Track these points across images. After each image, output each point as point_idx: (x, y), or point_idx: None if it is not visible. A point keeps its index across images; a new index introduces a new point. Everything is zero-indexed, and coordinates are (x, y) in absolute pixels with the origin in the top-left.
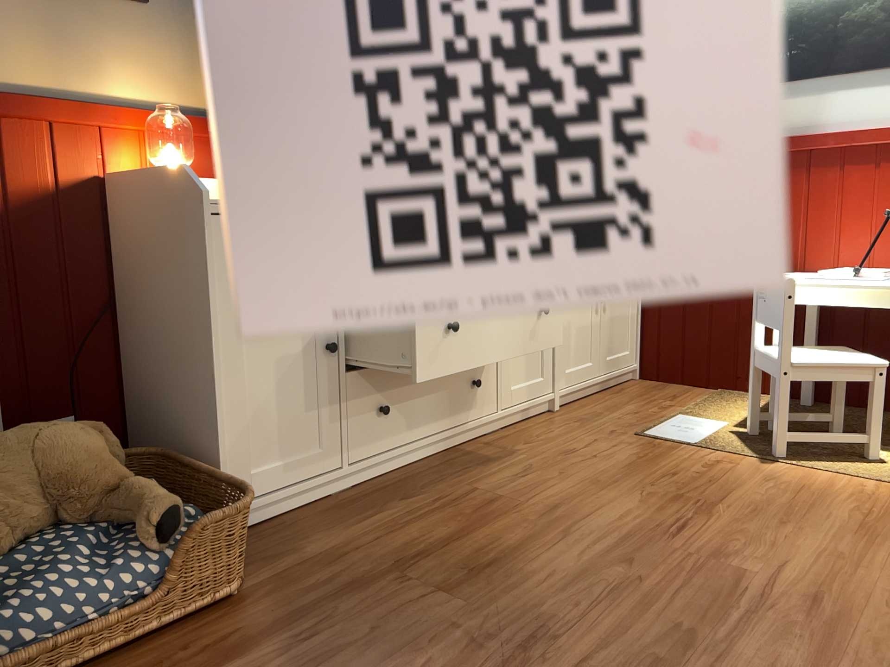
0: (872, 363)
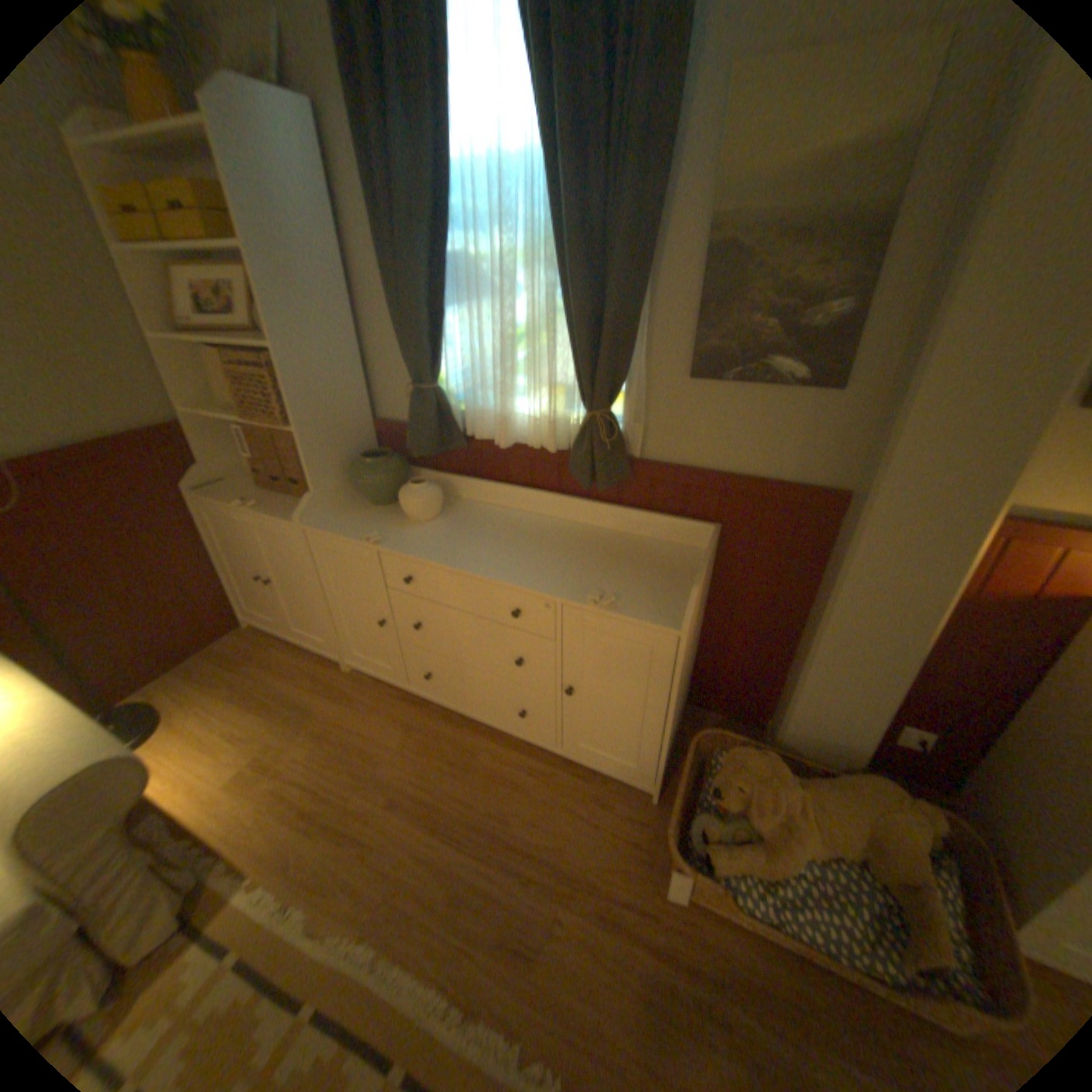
0: None
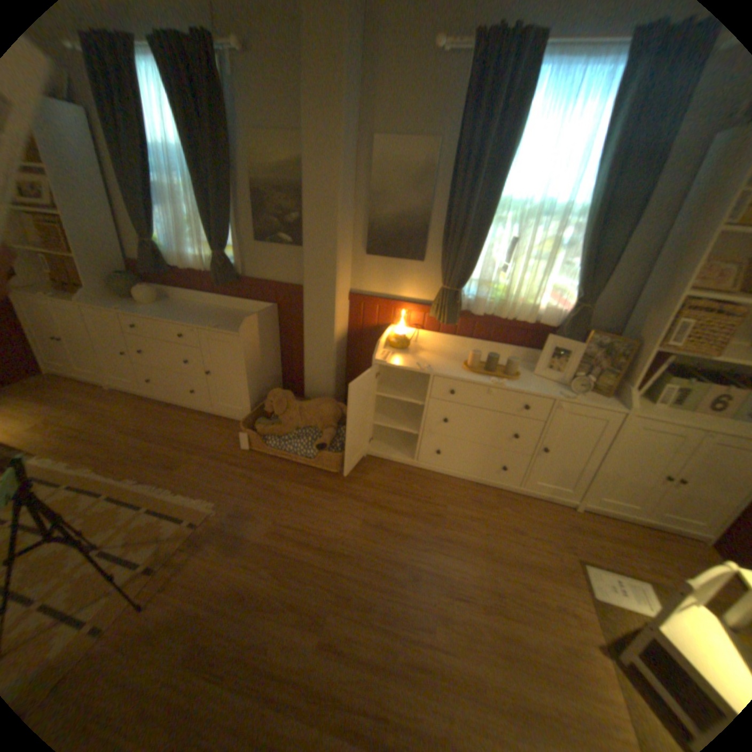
0: None
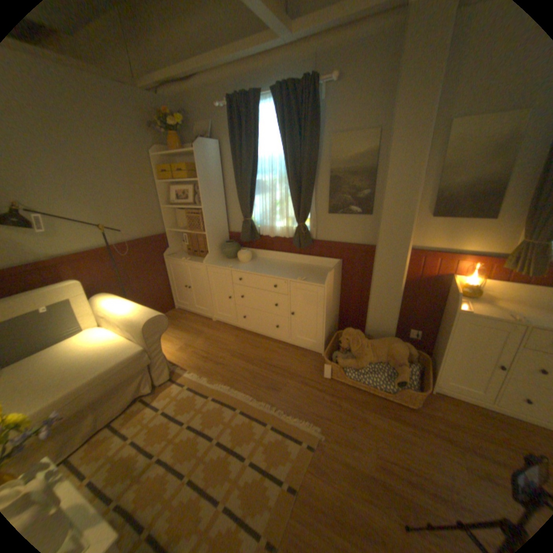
0: None
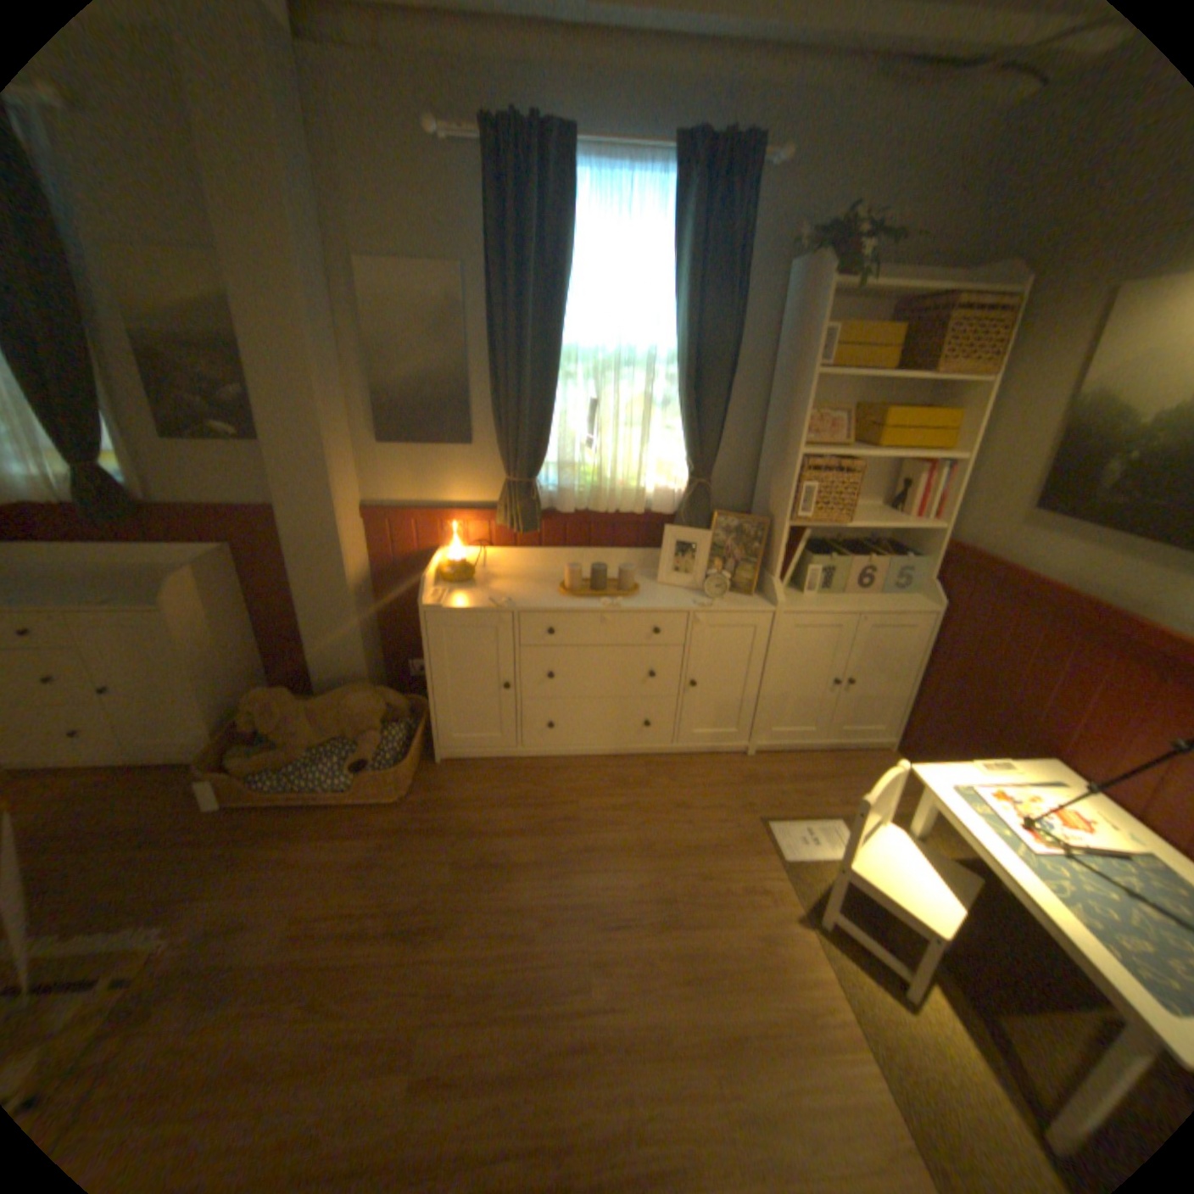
0: (936, 931)
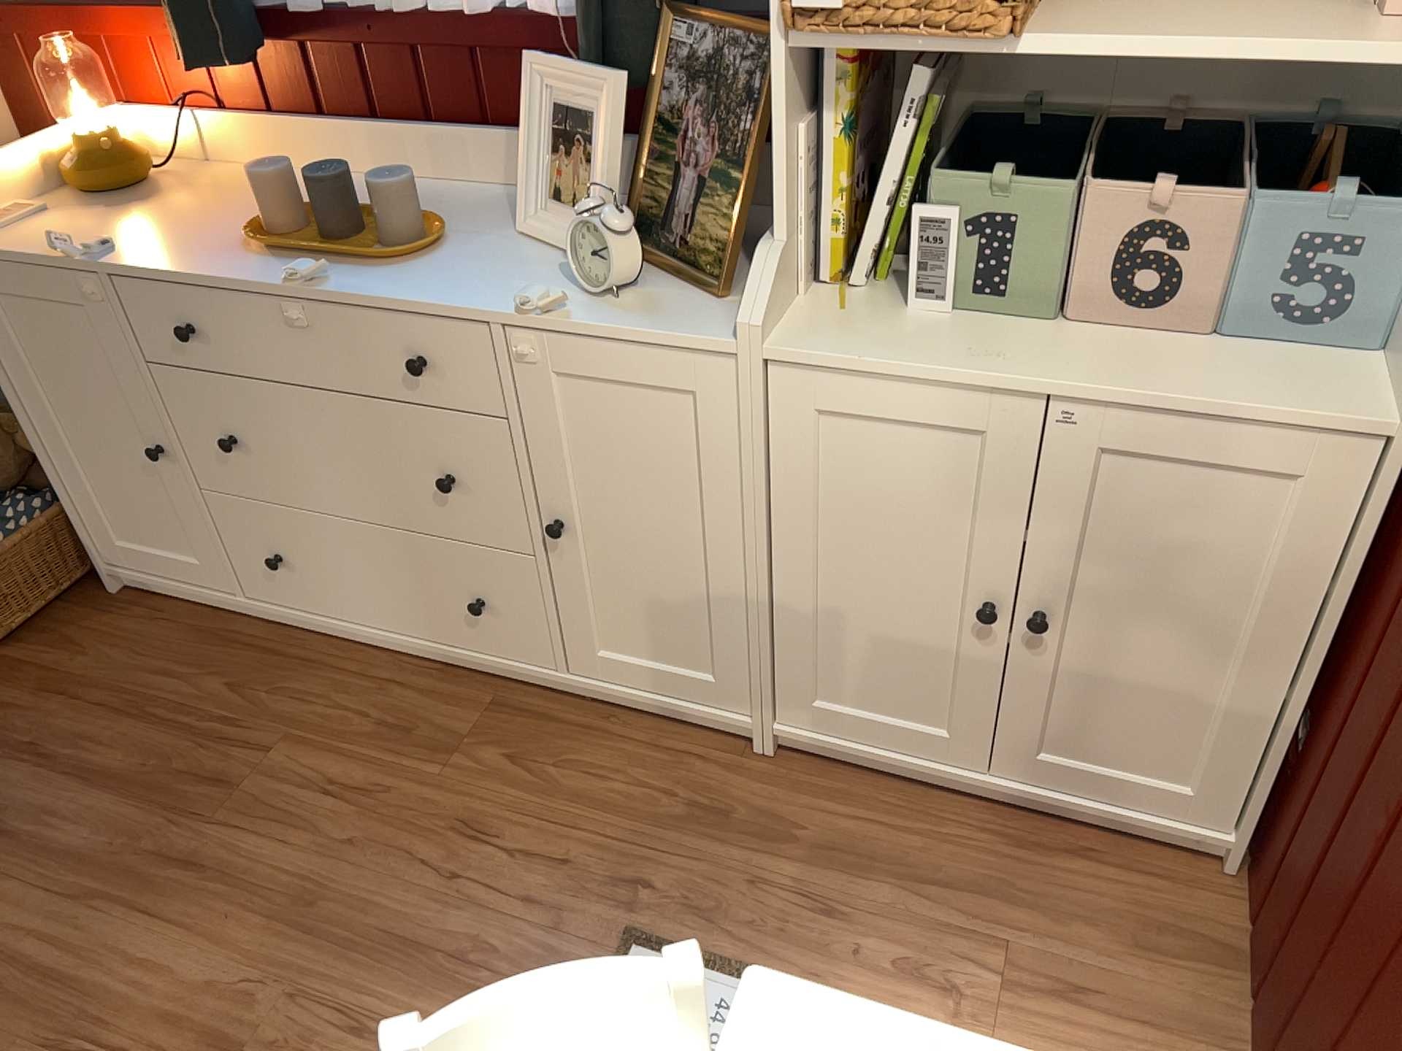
0: None
